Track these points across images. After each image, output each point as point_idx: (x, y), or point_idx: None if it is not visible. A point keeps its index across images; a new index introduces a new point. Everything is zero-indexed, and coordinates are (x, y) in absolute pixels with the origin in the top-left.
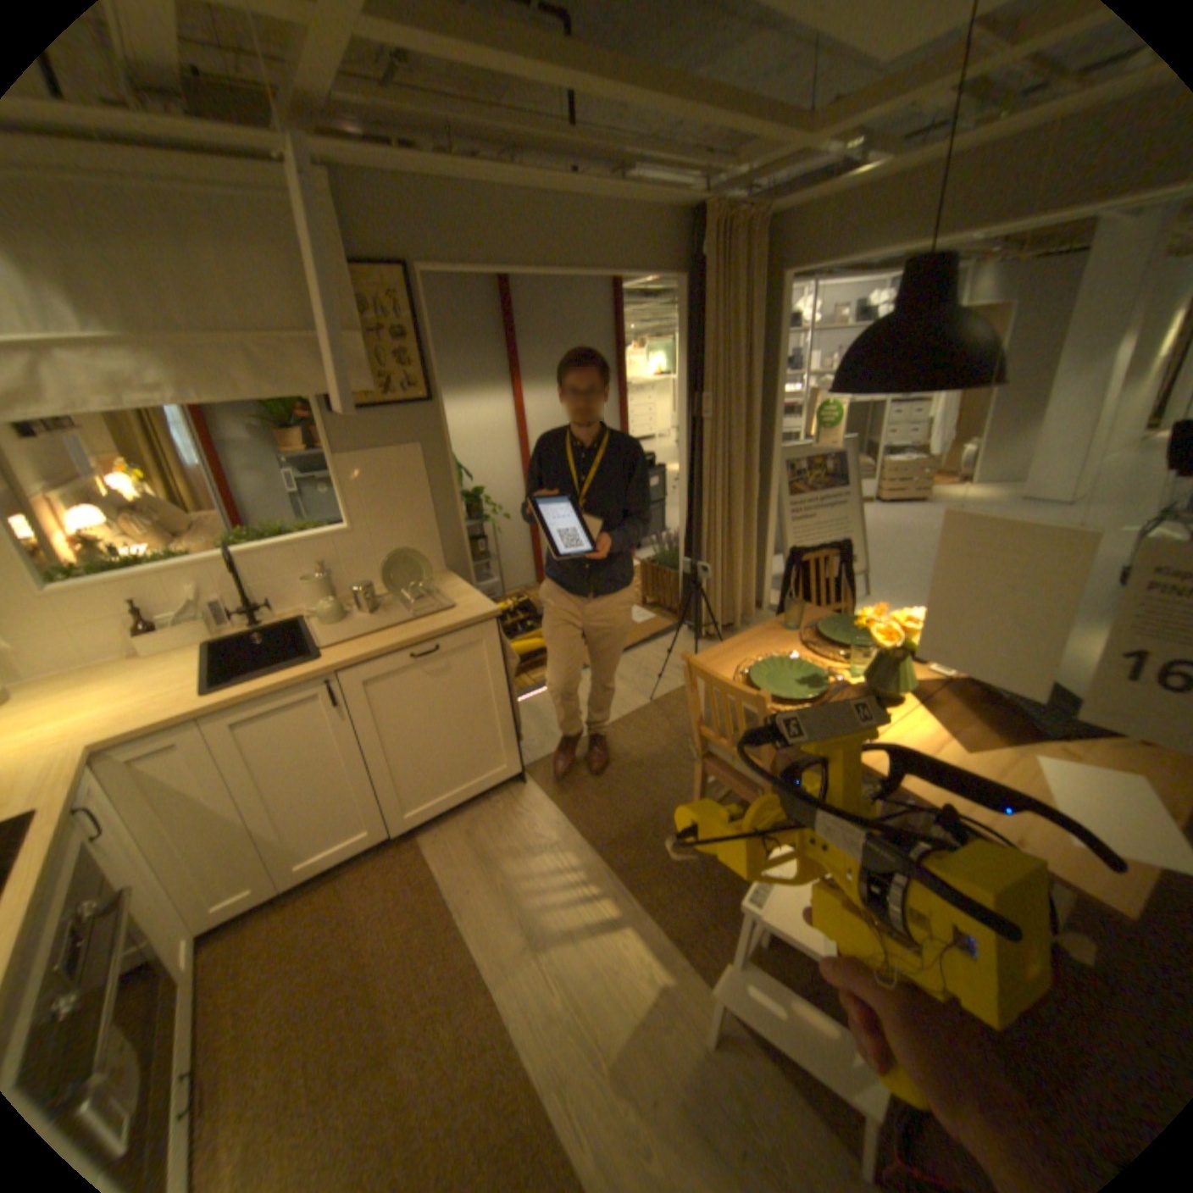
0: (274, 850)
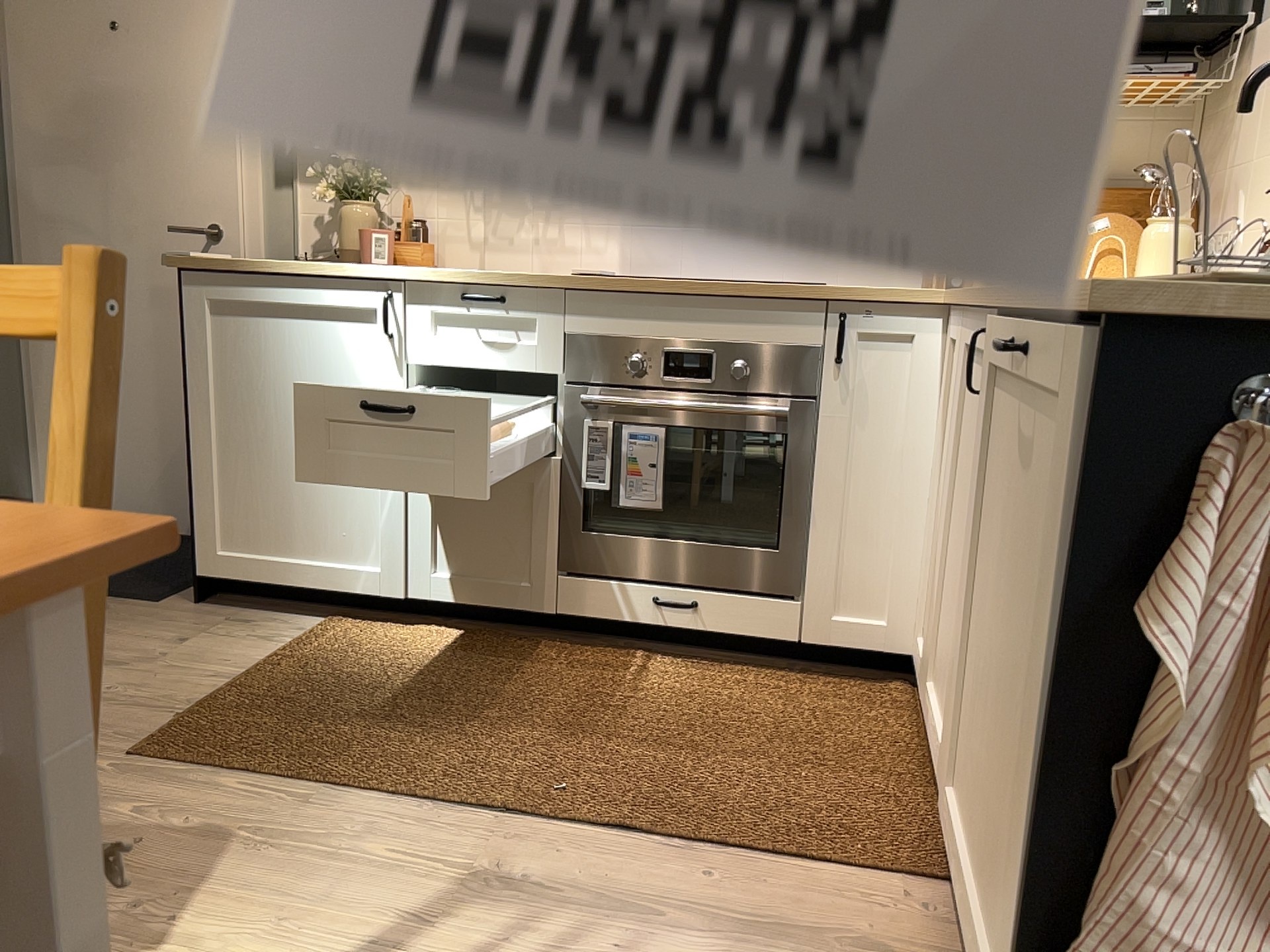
0: (939, 624)
